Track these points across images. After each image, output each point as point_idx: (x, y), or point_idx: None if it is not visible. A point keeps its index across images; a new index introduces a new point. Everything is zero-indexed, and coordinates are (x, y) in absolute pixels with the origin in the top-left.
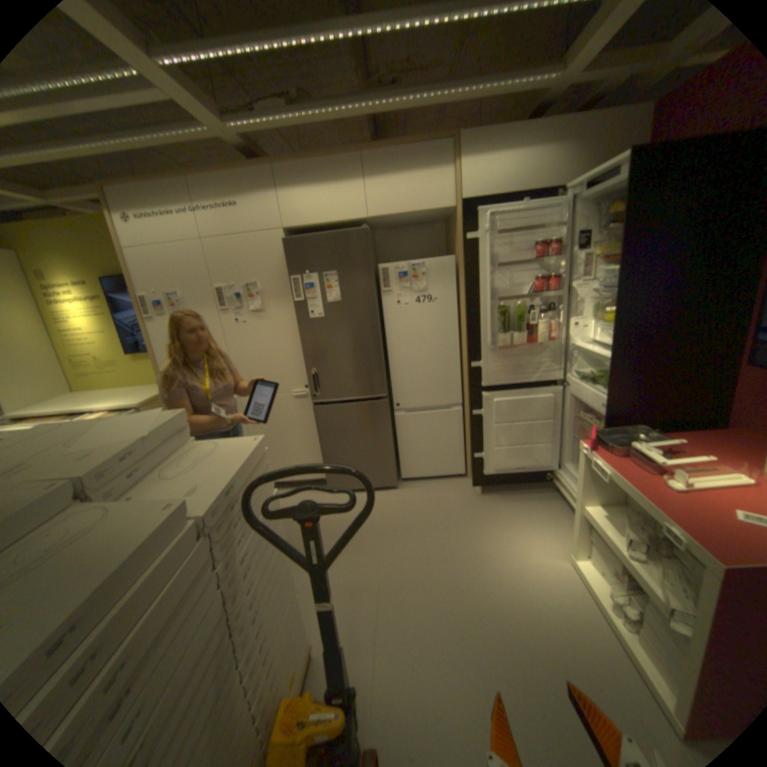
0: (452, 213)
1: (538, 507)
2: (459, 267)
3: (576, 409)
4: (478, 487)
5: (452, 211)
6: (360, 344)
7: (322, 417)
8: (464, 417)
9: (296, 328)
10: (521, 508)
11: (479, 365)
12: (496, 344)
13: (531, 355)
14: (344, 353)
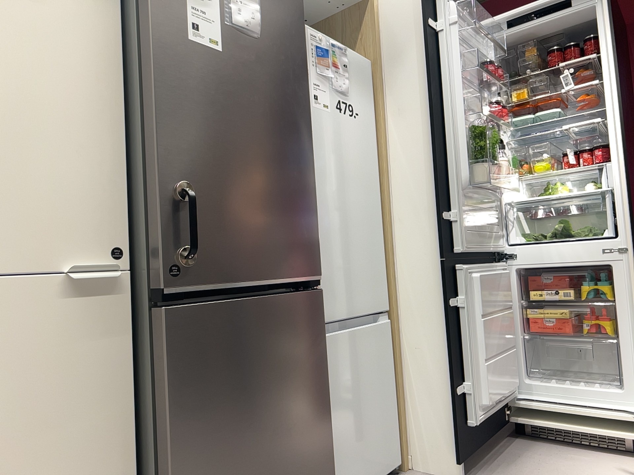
0: (335, 15)
1: (538, 457)
2: (372, 81)
3: (520, 291)
4: (462, 463)
5: (345, 8)
6: (284, 146)
7: (186, 347)
8: (391, 338)
9: (109, 62)
10: (530, 466)
11: (451, 217)
12: (471, 182)
13: (487, 209)
14: (254, 158)
